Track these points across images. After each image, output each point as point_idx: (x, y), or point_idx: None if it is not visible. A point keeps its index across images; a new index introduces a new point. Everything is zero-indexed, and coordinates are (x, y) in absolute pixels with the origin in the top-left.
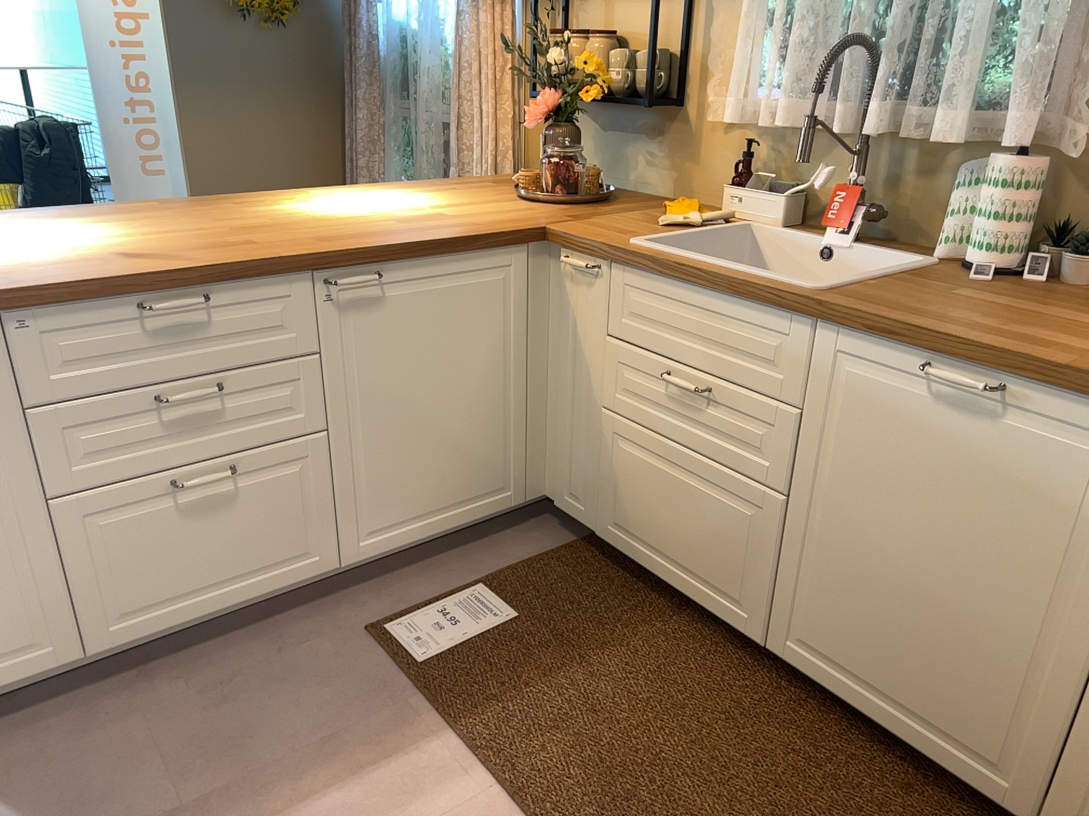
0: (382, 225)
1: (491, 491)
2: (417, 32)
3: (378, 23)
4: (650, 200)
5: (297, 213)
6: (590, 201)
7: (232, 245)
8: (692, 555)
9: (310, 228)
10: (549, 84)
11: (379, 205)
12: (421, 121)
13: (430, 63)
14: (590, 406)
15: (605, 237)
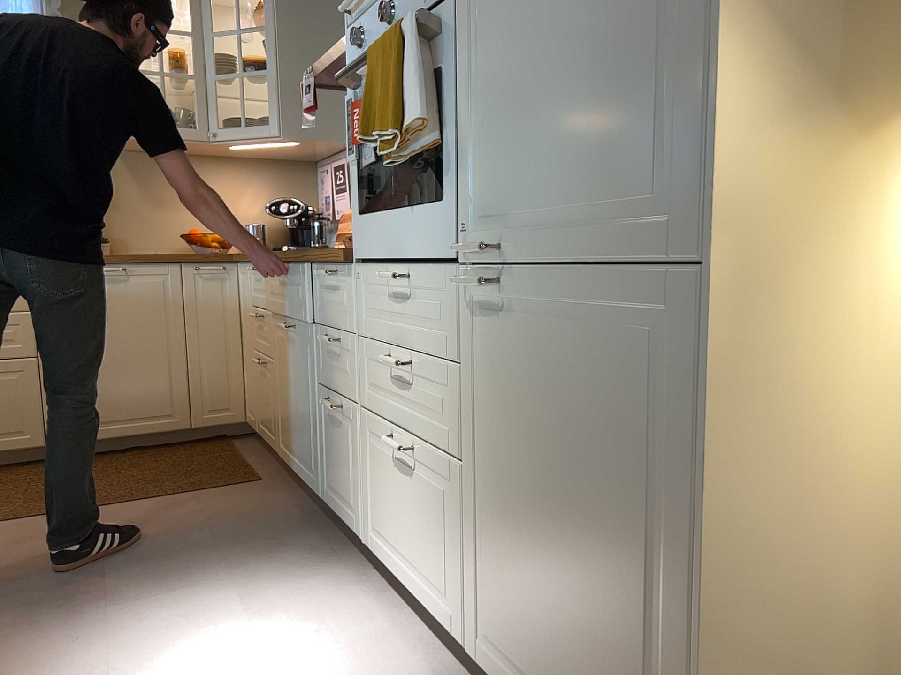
0: None
1: None
2: None
3: None
4: None
5: None
6: None
7: None
8: None
9: None
10: None
11: None
12: None
13: None
14: None
15: None
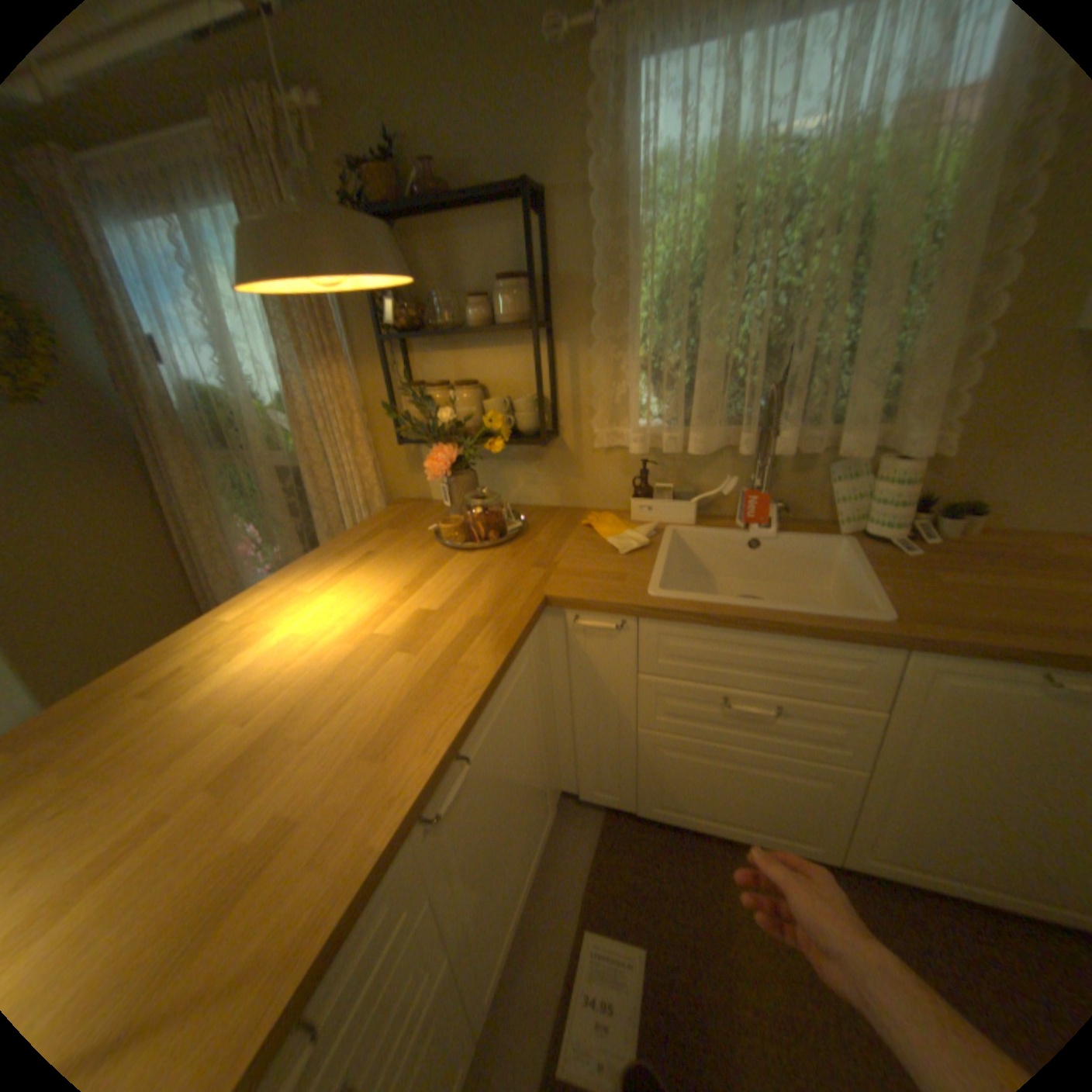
0: (399, 669)
1: (543, 830)
2: (217, 387)
3: (163, 382)
4: (549, 513)
5: (258, 684)
6: (517, 534)
7: (262, 854)
8: (760, 819)
9: (320, 721)
10: (438, 436)
11: (336, 618)
12: (255, 470)
13: (254, 417)
14: (620, 728)
15: (622, 594)
